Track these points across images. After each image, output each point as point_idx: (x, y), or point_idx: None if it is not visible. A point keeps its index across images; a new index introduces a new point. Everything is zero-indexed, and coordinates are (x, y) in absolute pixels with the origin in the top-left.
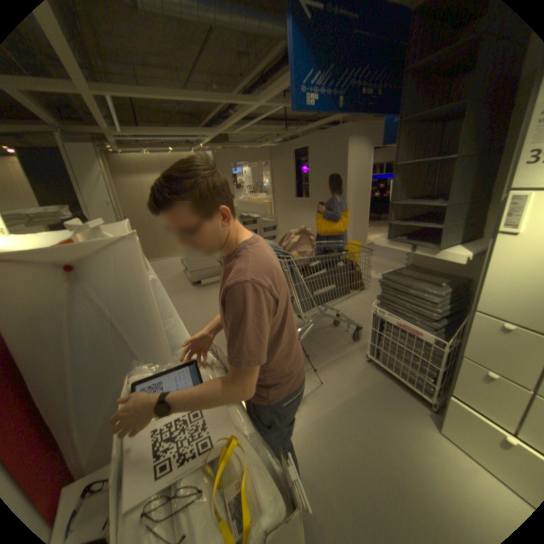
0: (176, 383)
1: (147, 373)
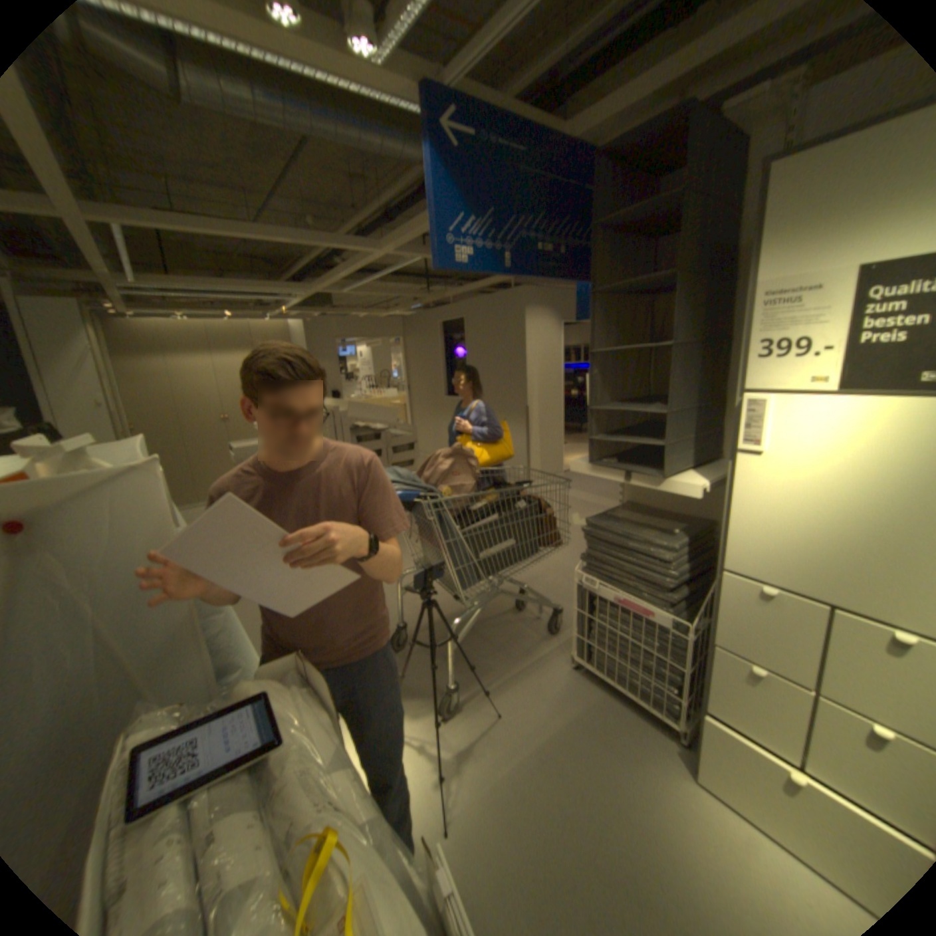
0: (226, 739)
1: (166, 724)
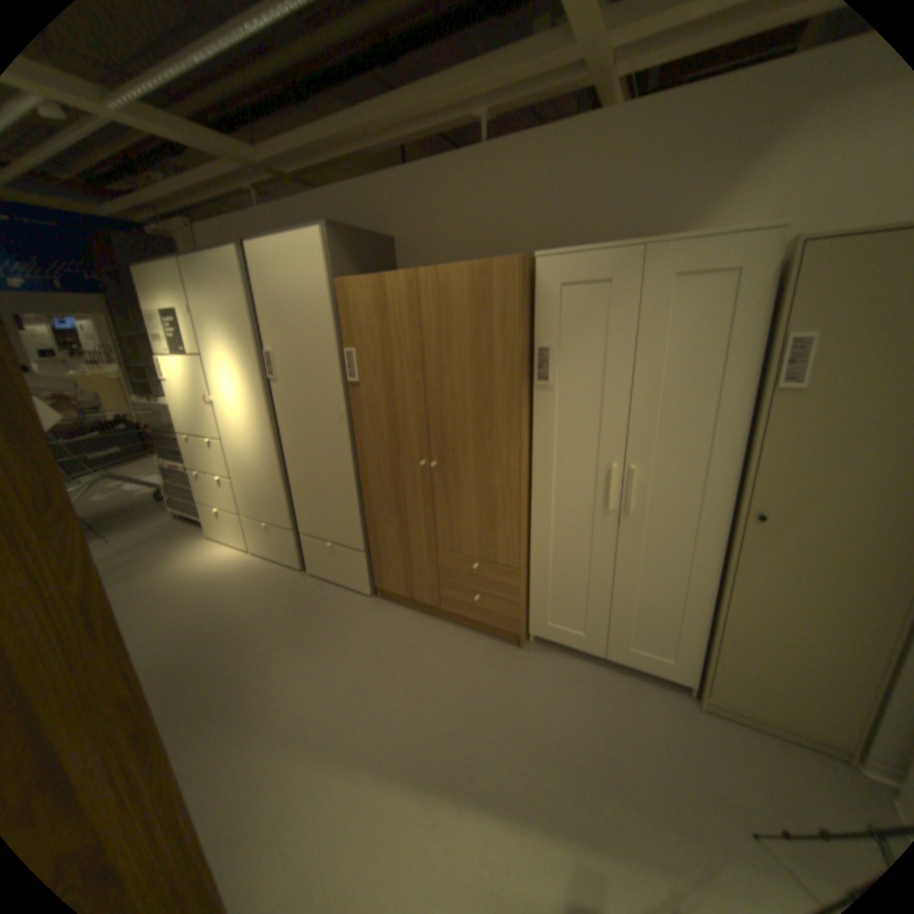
0: None
1: None
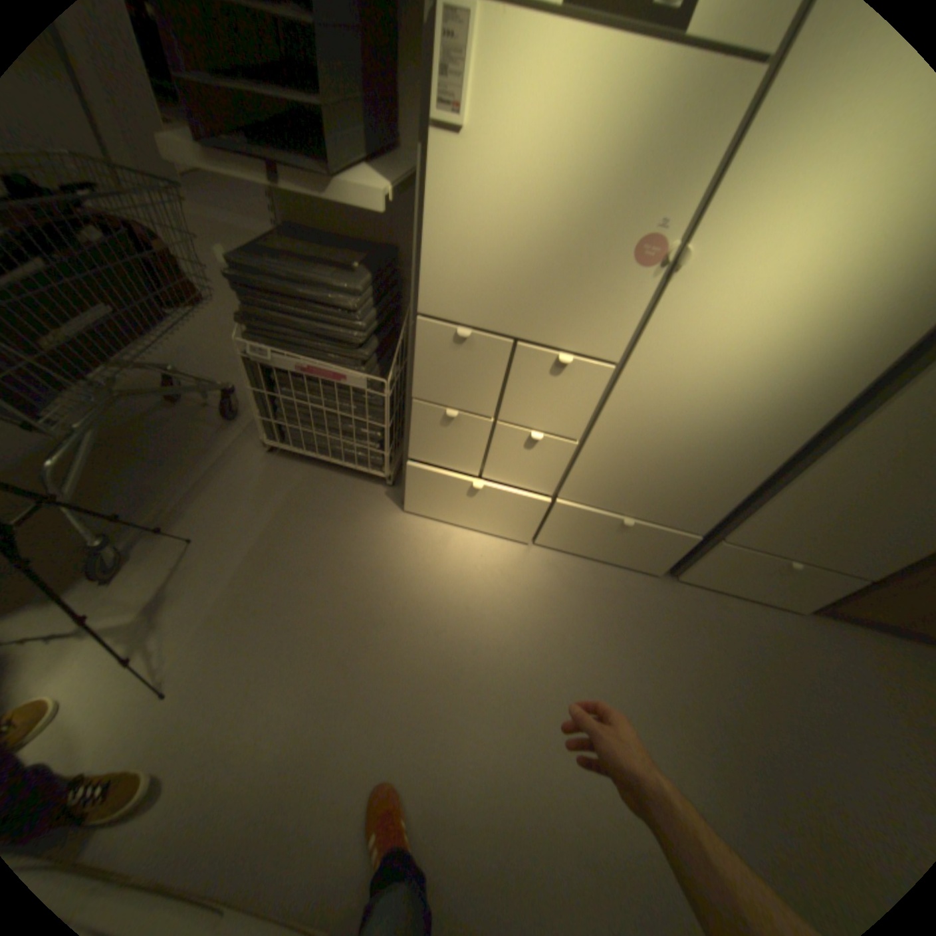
0: None
1: None
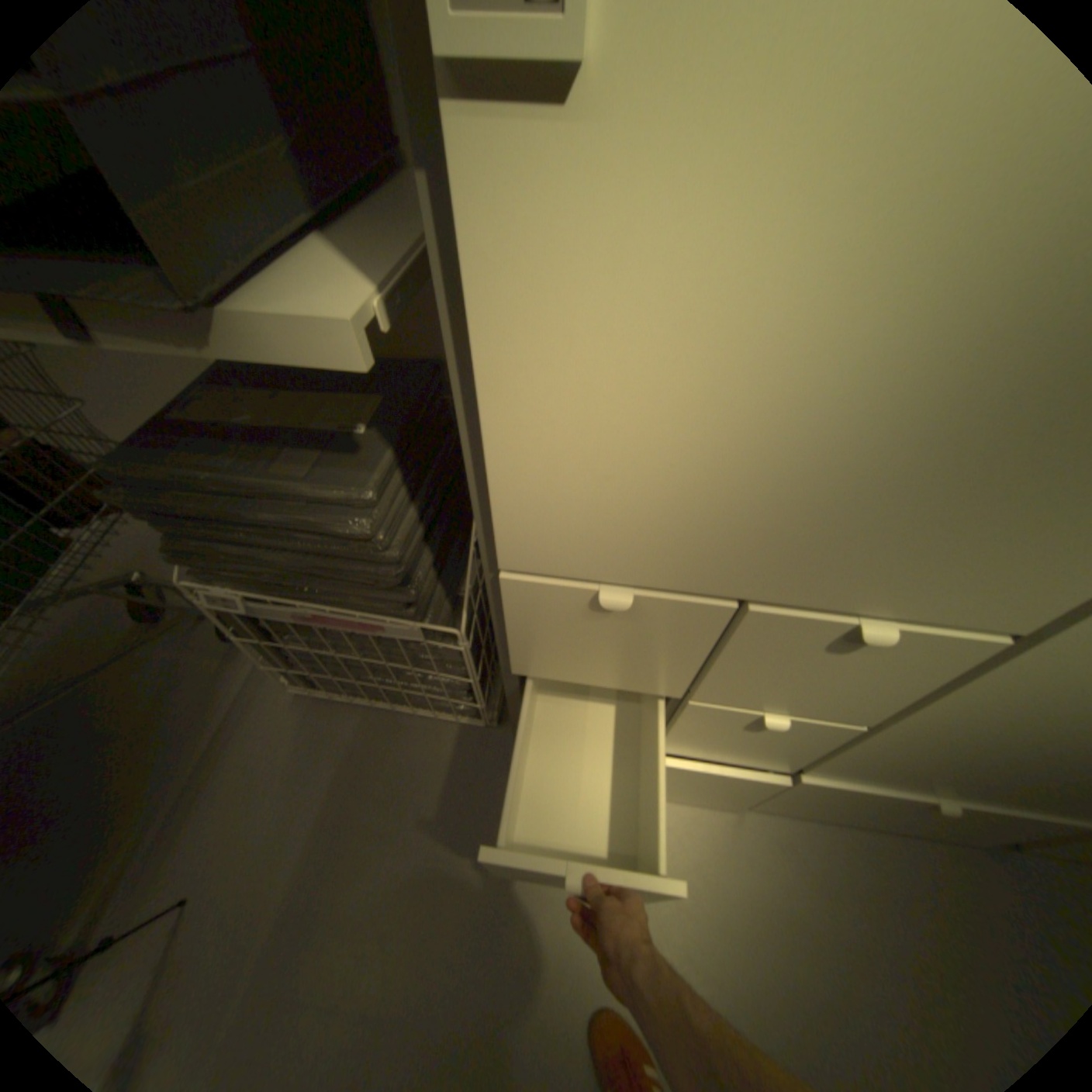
0: None
1: None
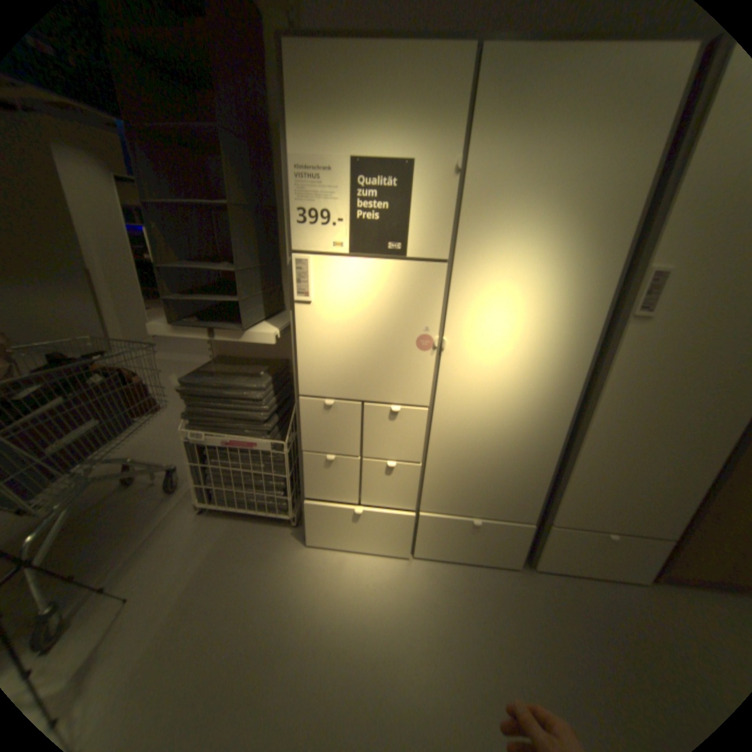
0: None
1: None
